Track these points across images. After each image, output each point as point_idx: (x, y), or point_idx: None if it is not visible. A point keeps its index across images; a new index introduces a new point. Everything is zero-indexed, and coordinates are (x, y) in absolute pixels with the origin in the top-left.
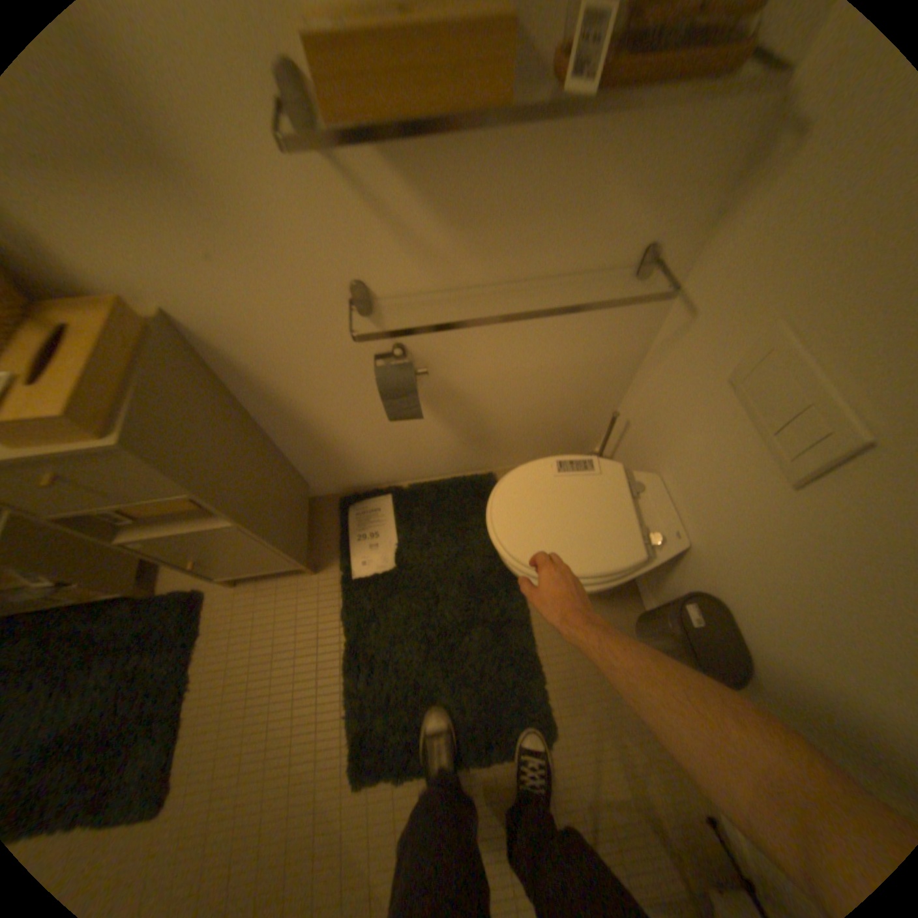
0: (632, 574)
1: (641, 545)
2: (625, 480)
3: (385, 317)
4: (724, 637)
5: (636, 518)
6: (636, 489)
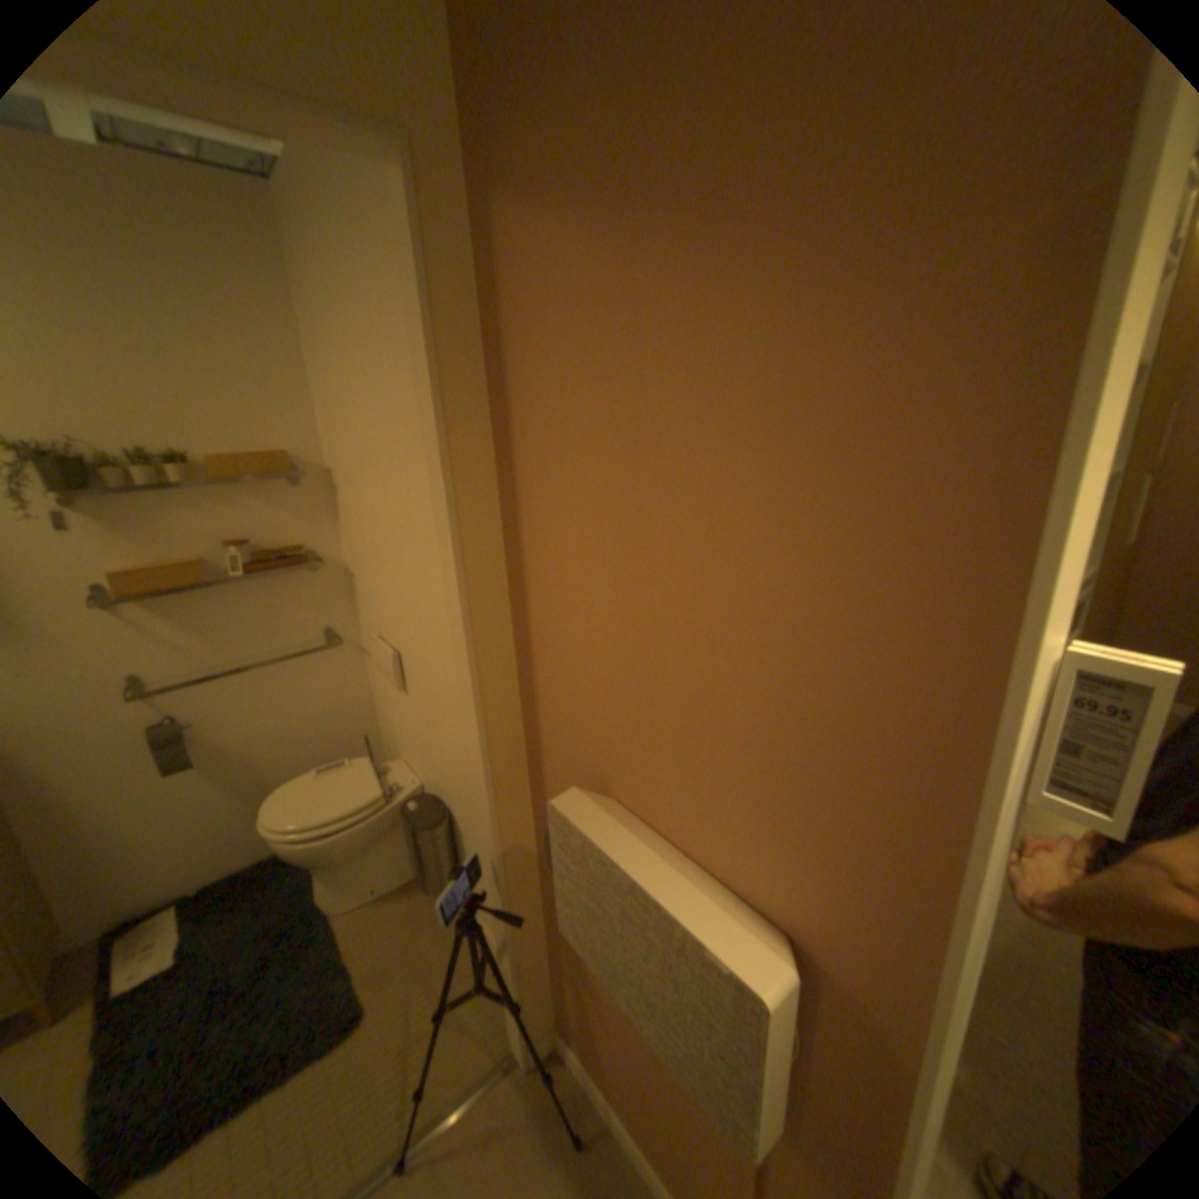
0: (379, 814)
1: (378, 790)
2: (369, 765)
3: (157, 699)
4: (429, 809)
5: (375, 779)
6: (385, 772)
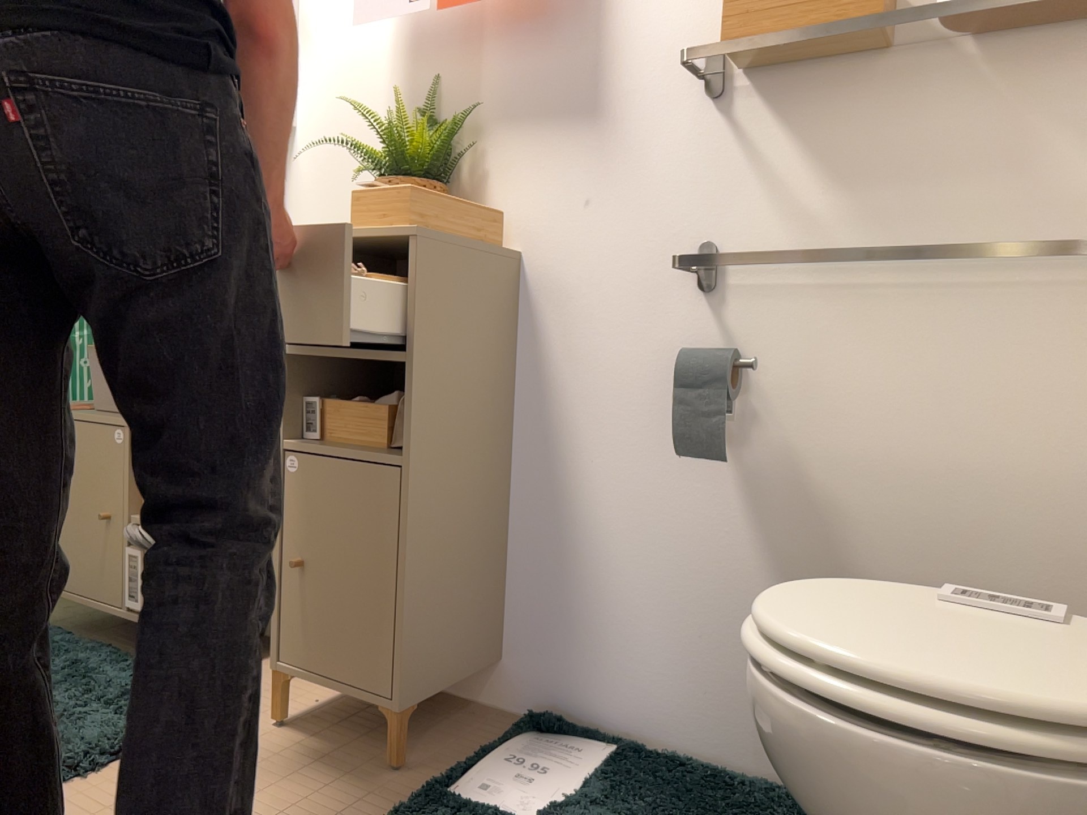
0: None
1: None
2: None
3: (729, 302)
4: None
5: None
6: None
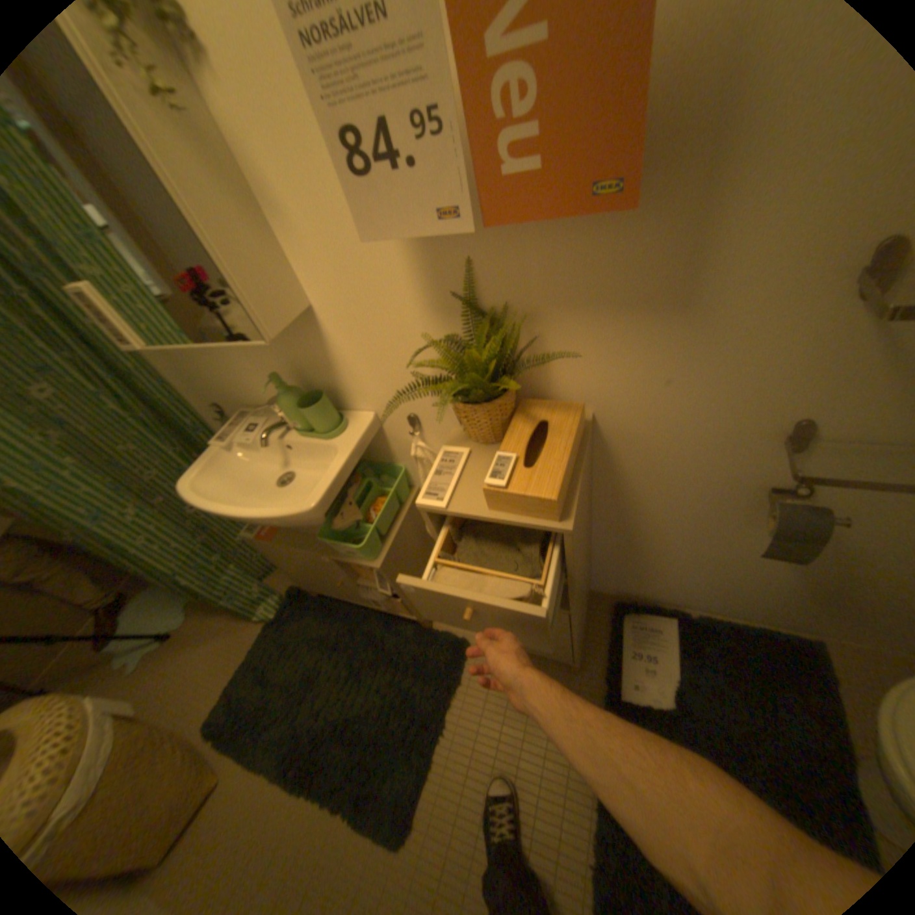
0: None
1: None
2: None
3: (814, 455)
4: None
5: None
6: None
